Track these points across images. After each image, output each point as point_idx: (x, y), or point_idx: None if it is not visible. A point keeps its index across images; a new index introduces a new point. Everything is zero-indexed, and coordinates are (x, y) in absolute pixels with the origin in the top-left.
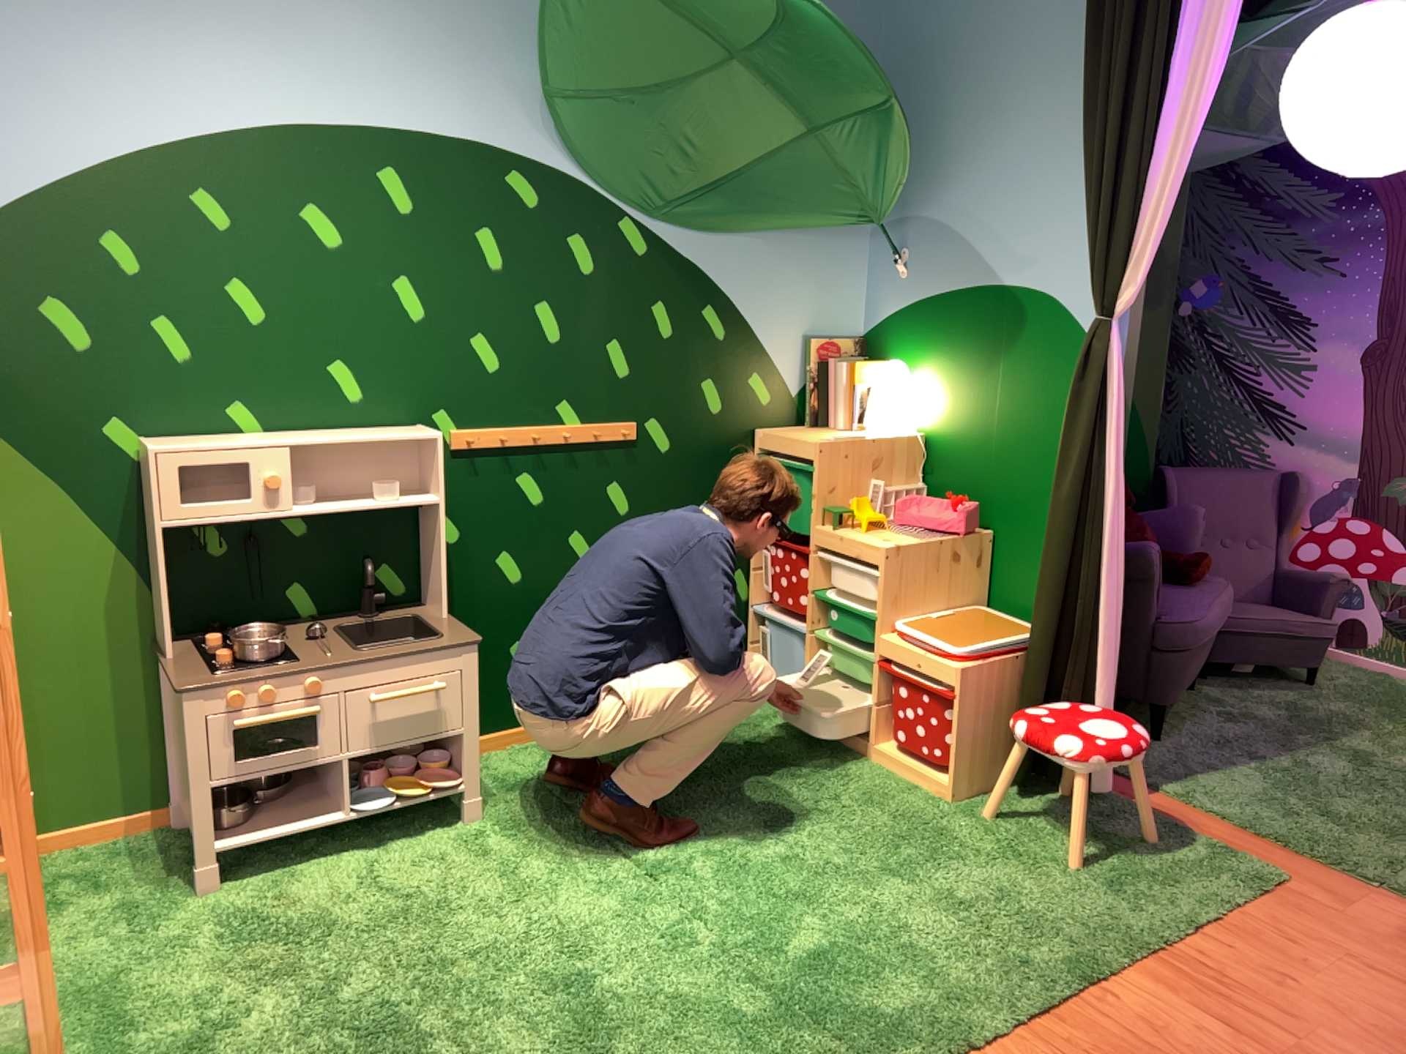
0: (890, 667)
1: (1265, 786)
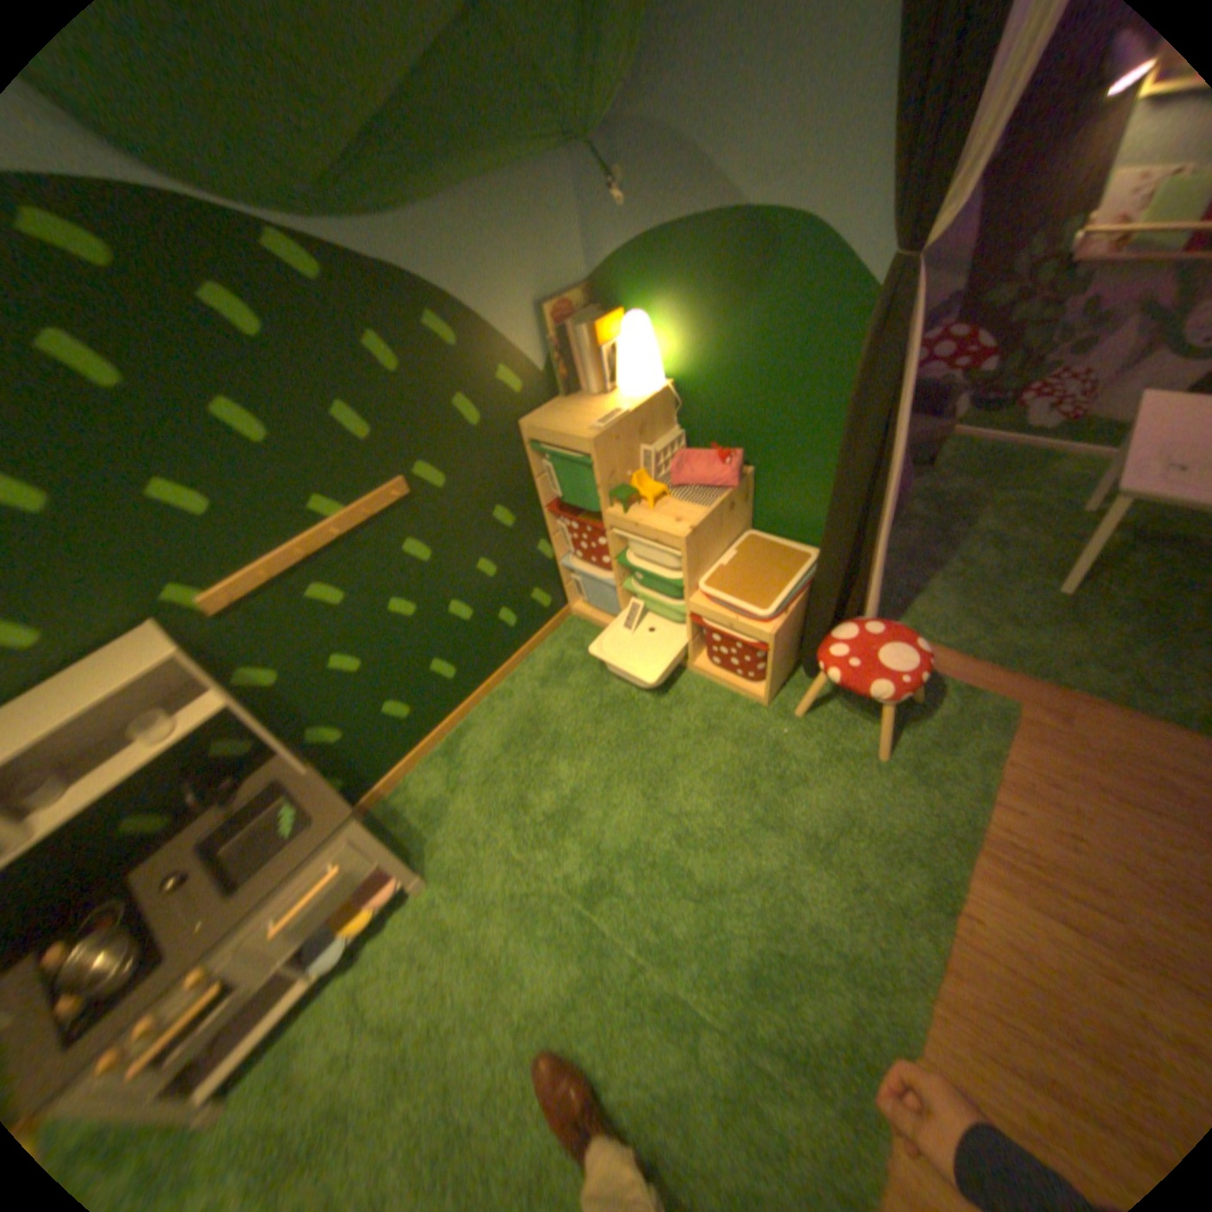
0: (699, 618)
1: (959, 600)
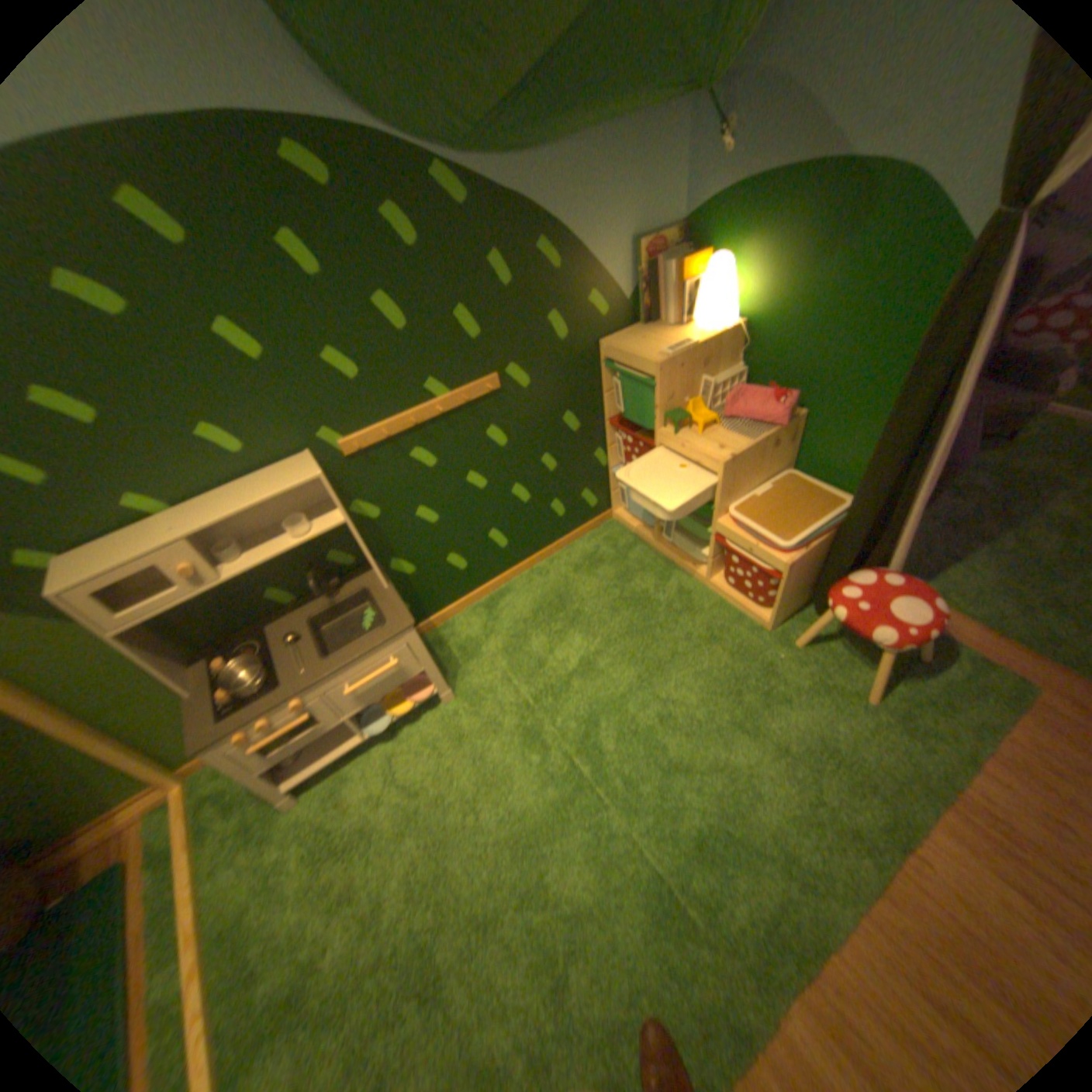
0: (722, 539)
1: (1001, 577)
